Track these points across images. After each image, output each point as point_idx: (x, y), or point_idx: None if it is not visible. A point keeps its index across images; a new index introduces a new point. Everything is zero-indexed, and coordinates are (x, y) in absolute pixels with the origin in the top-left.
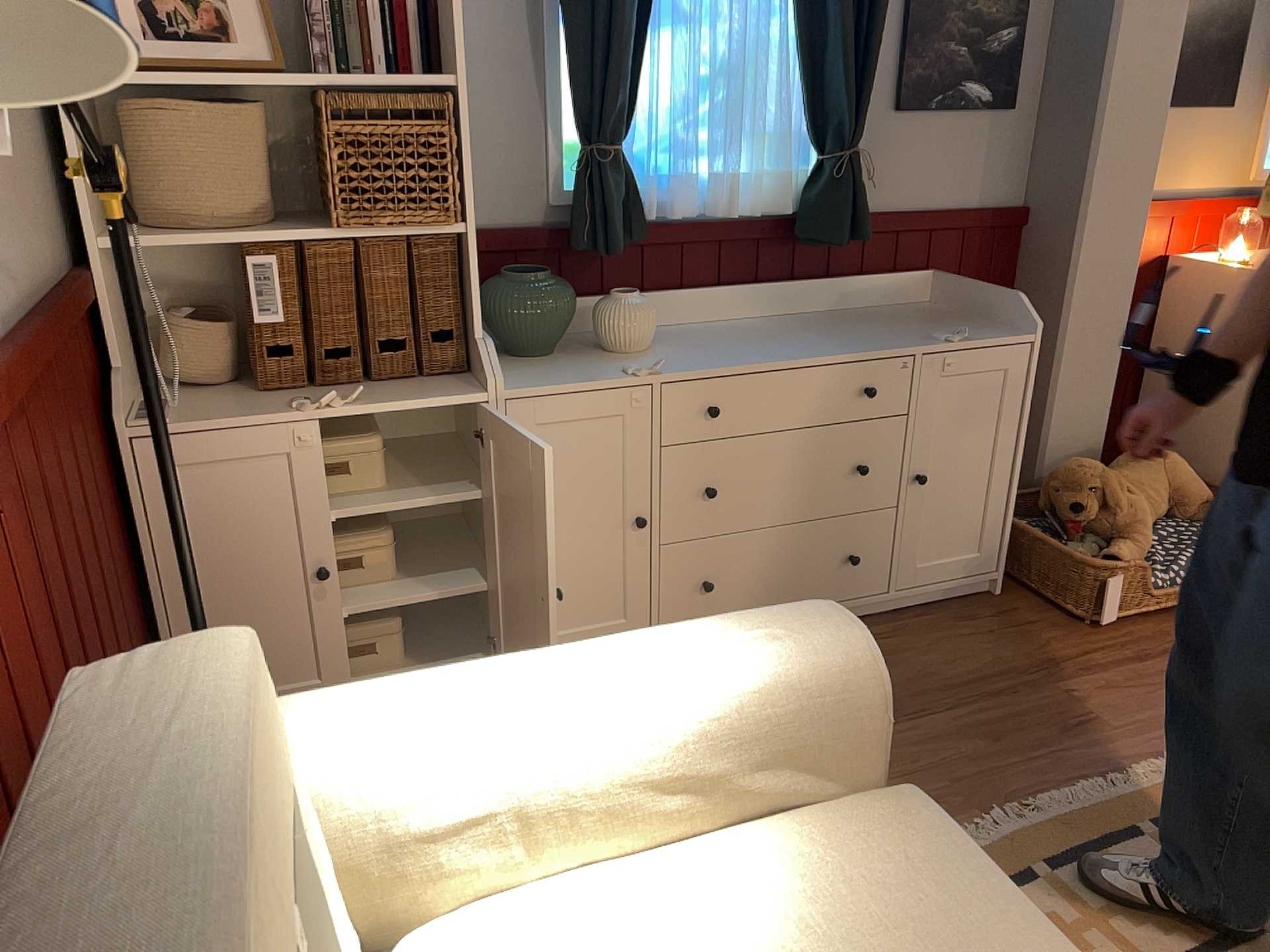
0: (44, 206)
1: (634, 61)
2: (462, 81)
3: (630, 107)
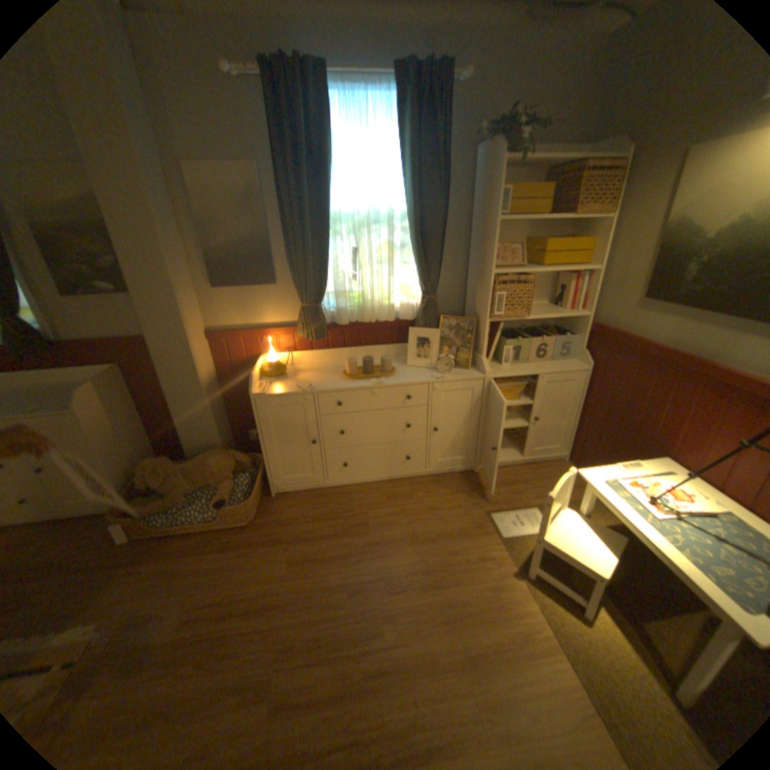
0: None
1: None
2: None
3: None
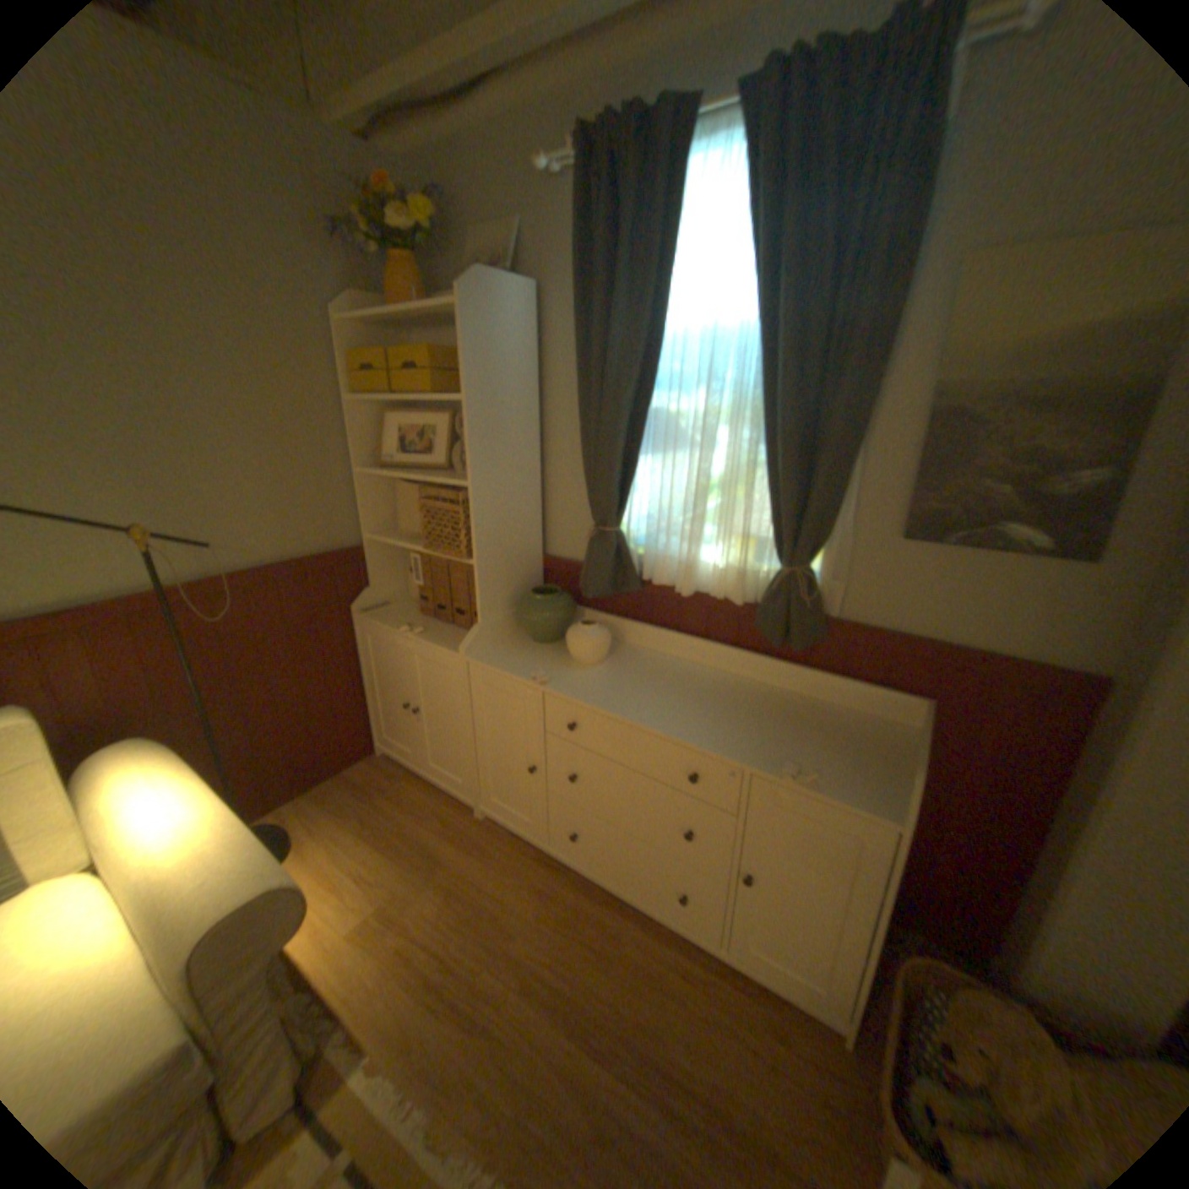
0: (334, 519)
1: (625, 475)
2: (472, 485)
3: (622, 505)
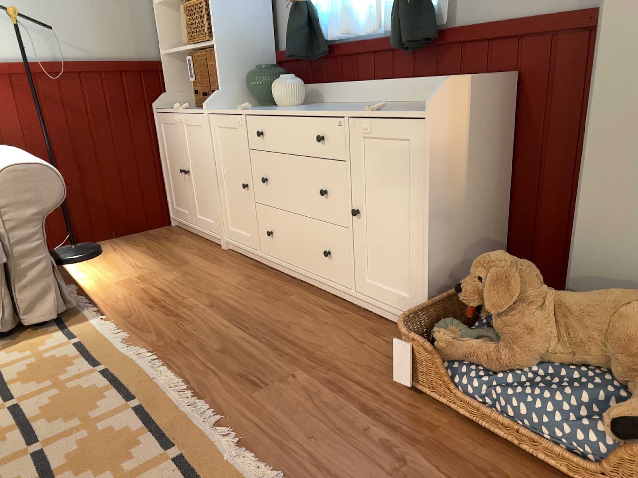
0: (141, 41)
1: None
2: None
3: None
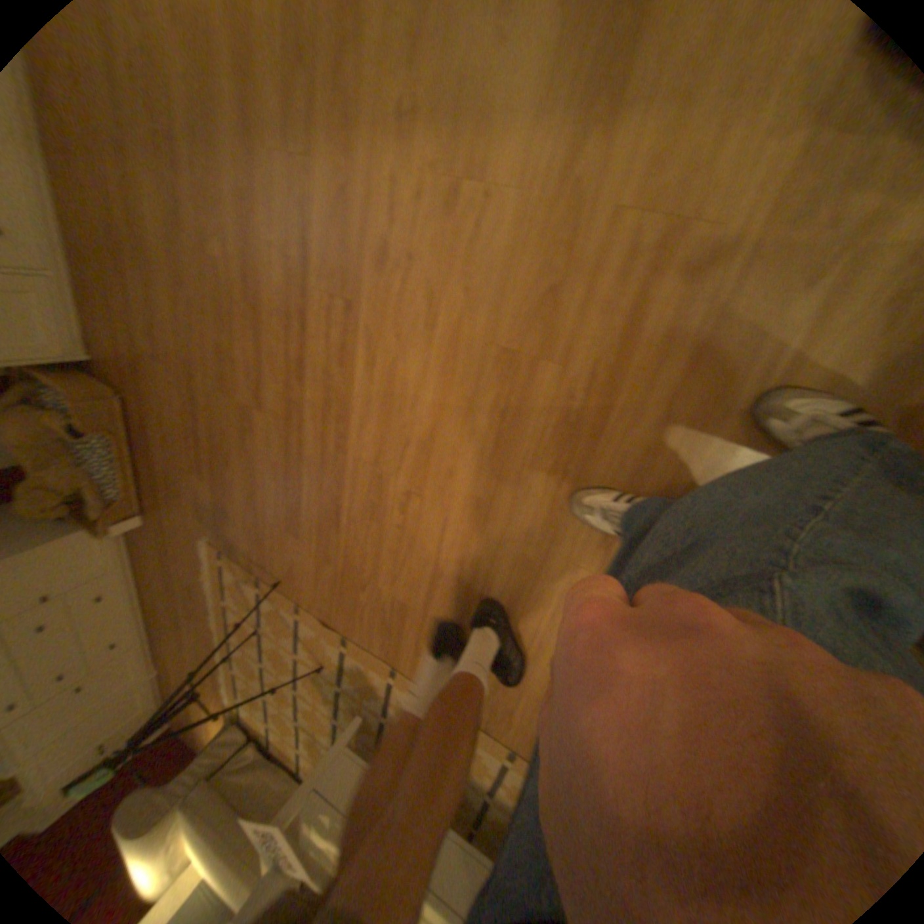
0: None
1: None
2: None
3: None
